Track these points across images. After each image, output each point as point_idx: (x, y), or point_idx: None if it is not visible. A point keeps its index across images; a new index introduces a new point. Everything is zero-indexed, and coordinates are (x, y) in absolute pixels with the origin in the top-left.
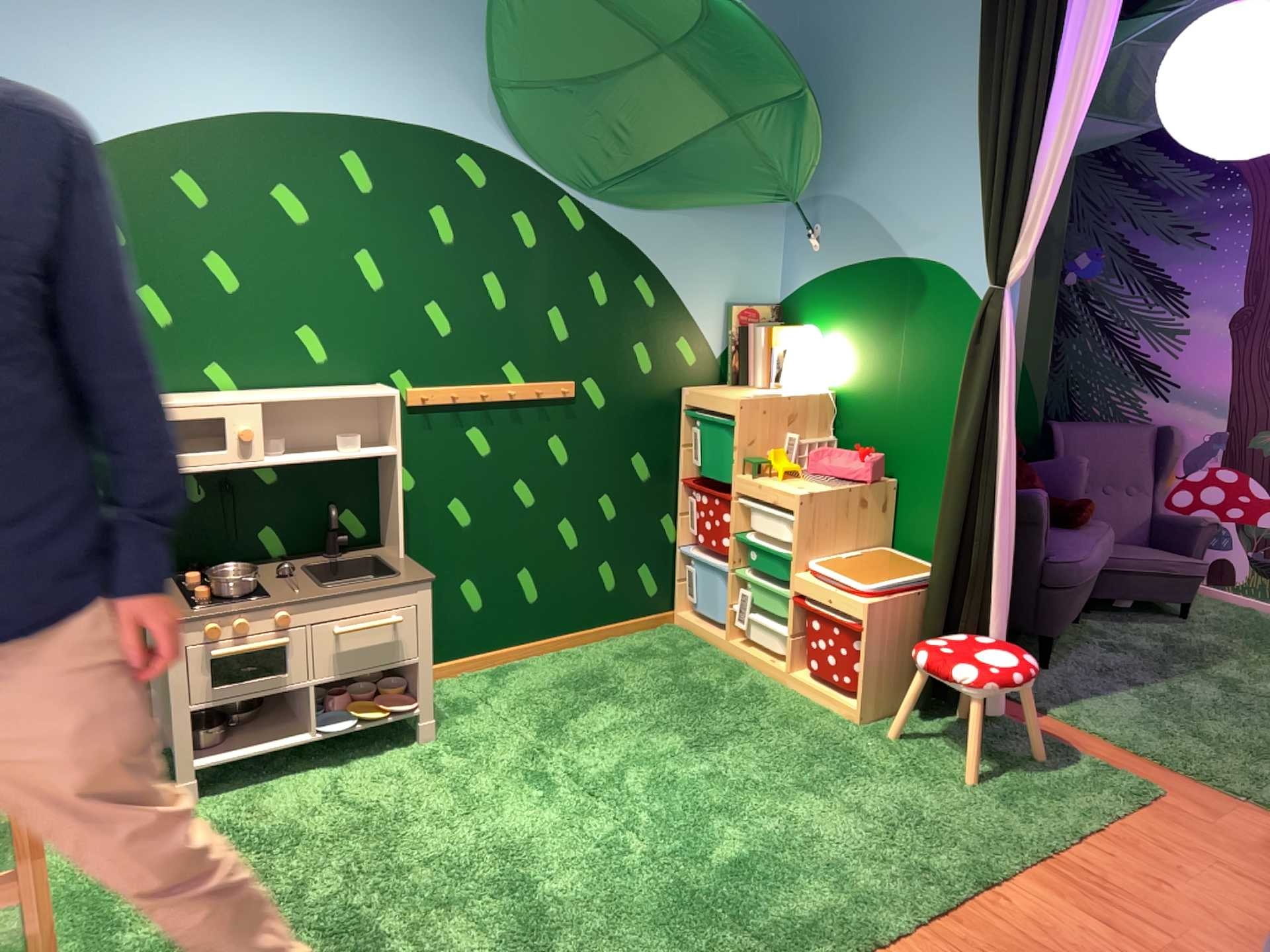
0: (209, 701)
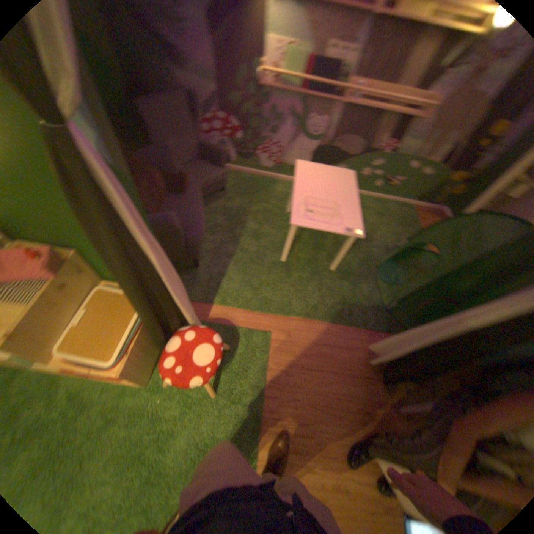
0: None
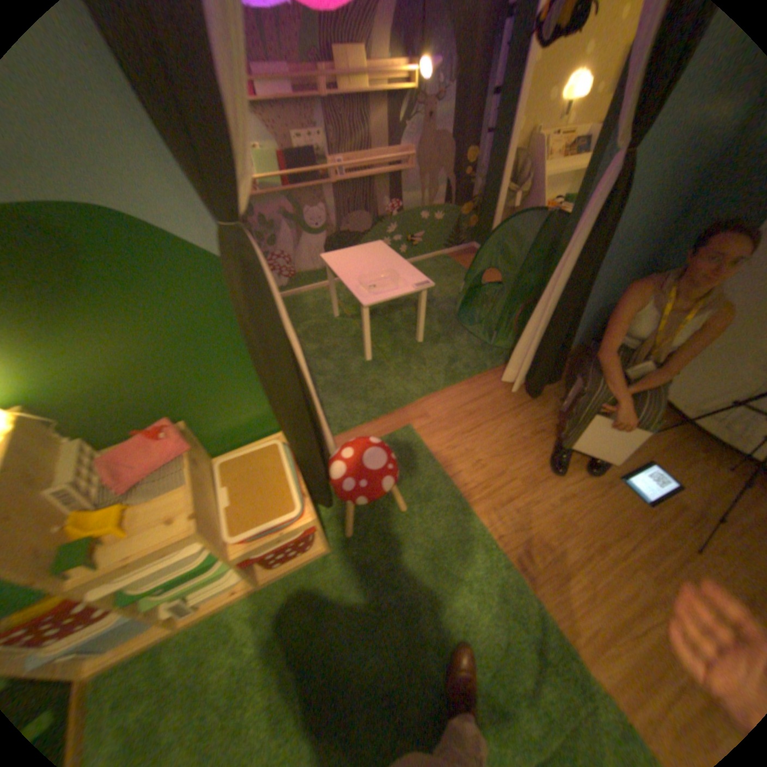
0: None
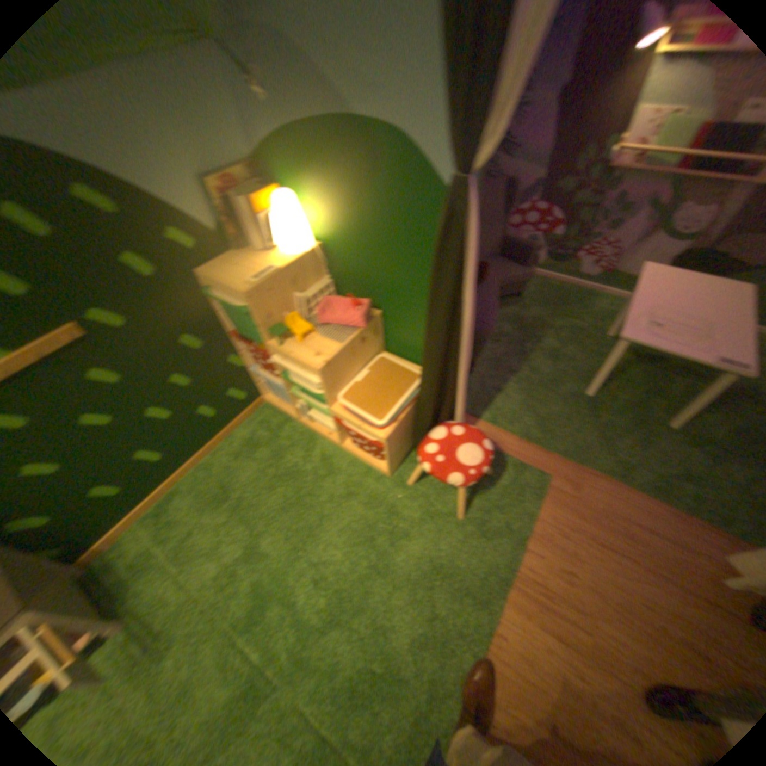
0: None
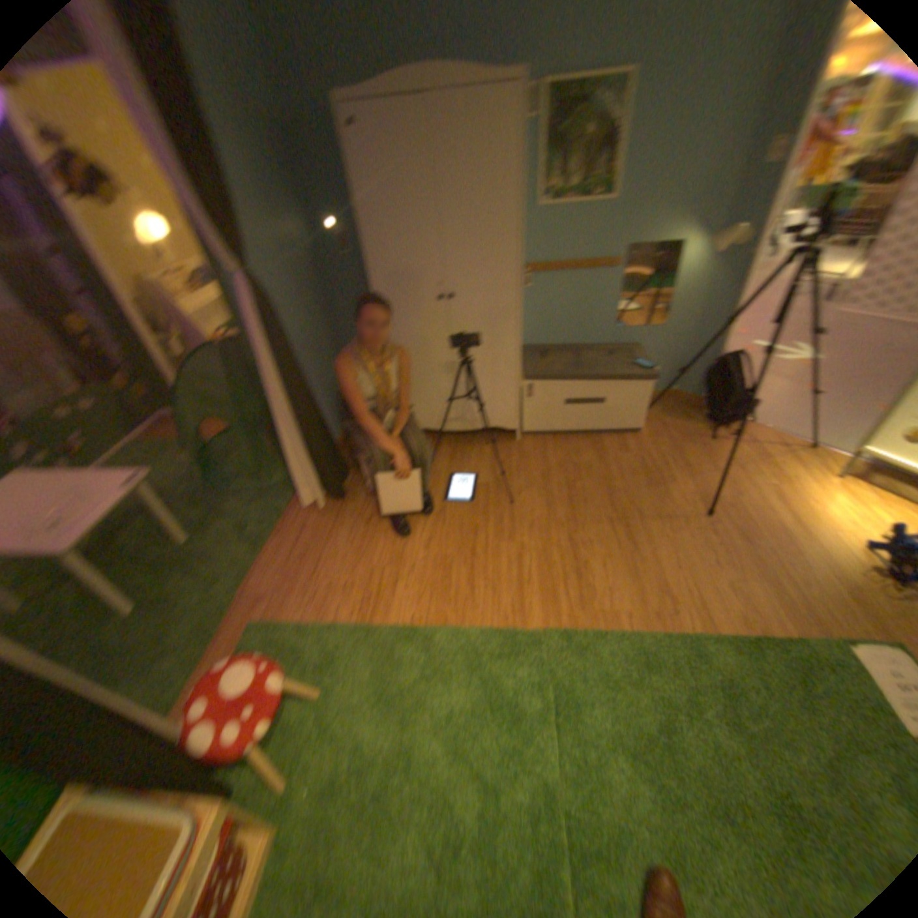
0: None
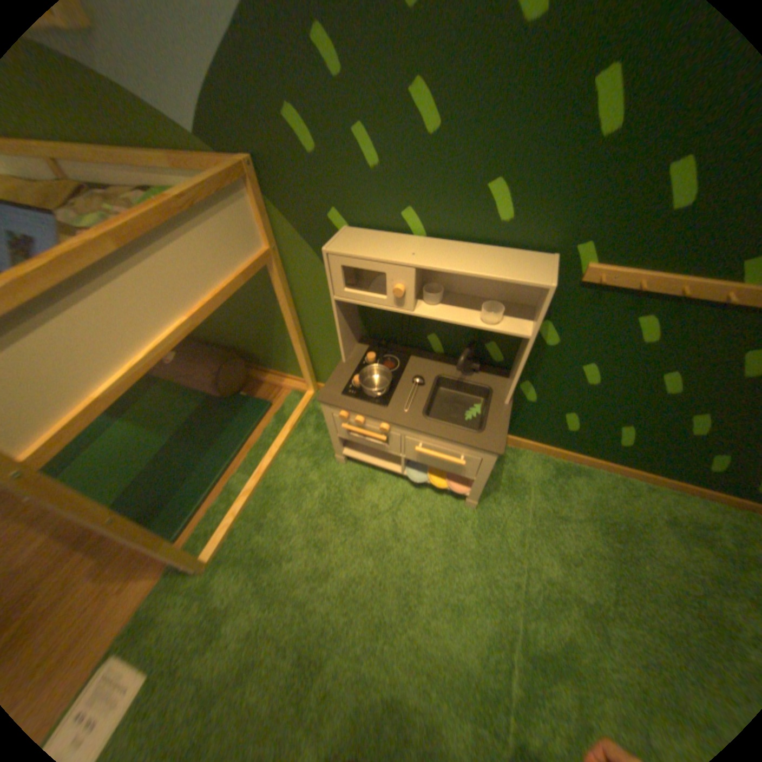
0: (346, 438)
